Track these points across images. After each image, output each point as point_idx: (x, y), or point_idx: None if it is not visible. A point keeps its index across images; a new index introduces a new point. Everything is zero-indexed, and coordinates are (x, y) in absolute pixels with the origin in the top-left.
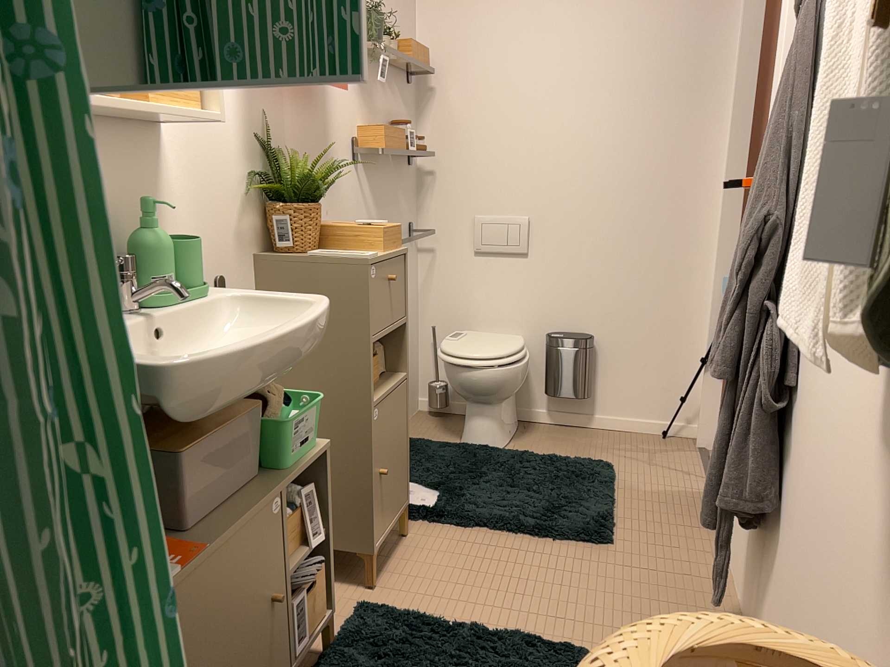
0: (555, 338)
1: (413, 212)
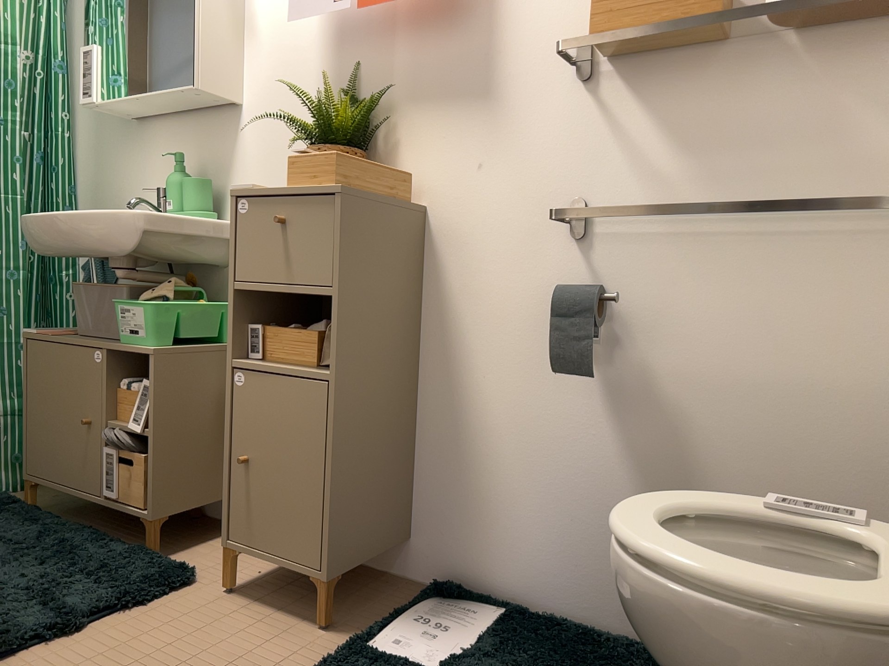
0: None
1: None
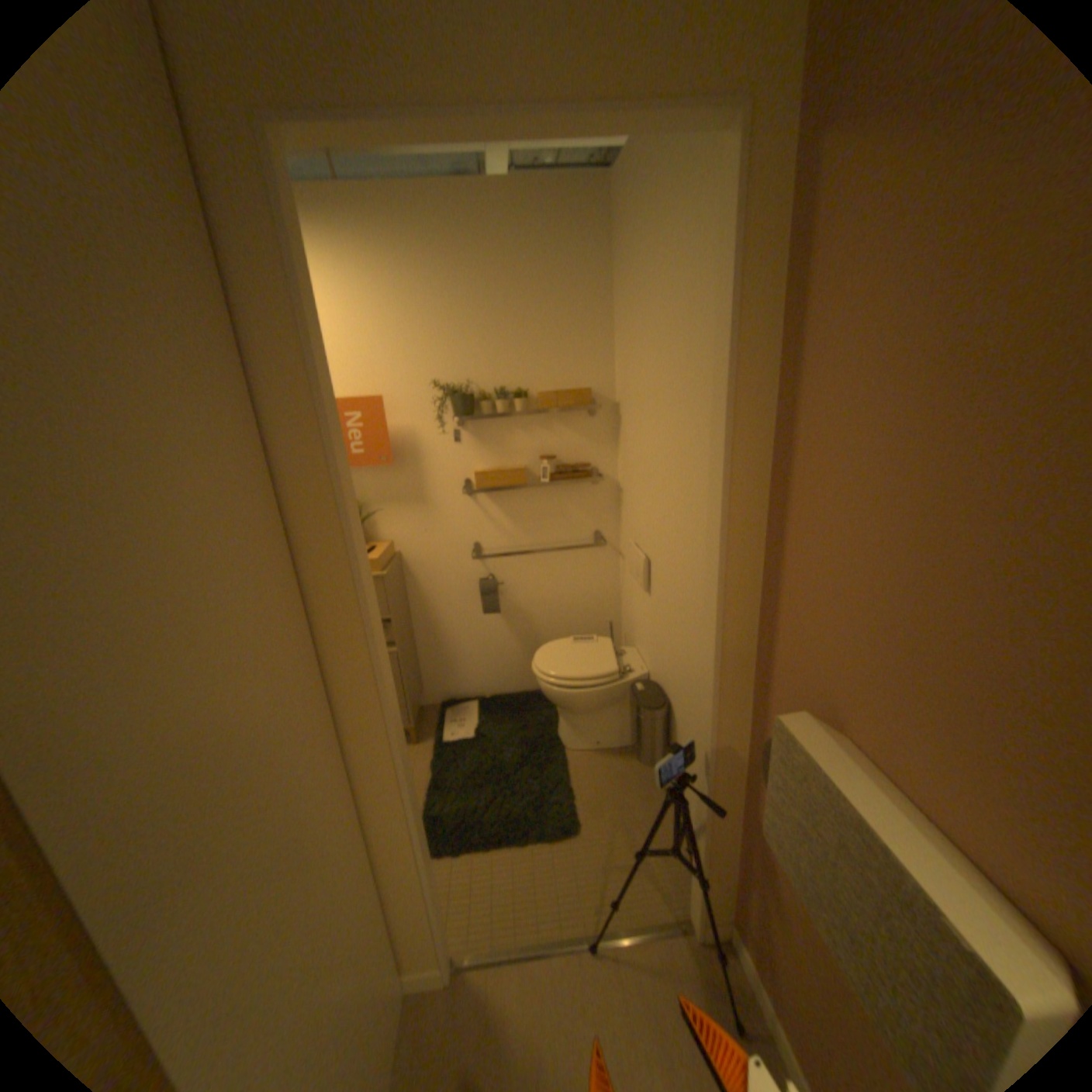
0: (632, 688)
1: (603, 521)
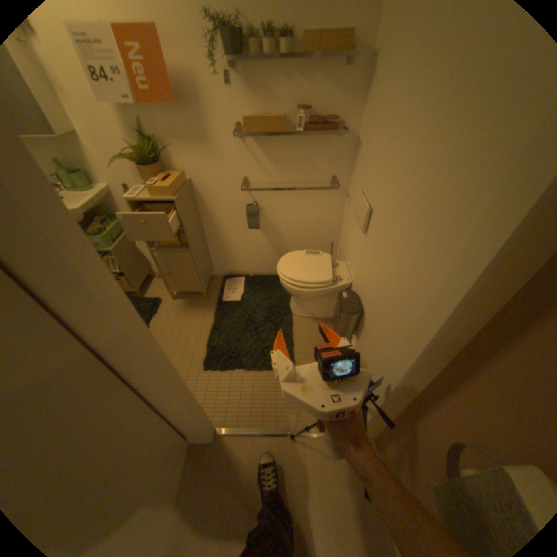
0: (340, 294)
1: (340, 167)
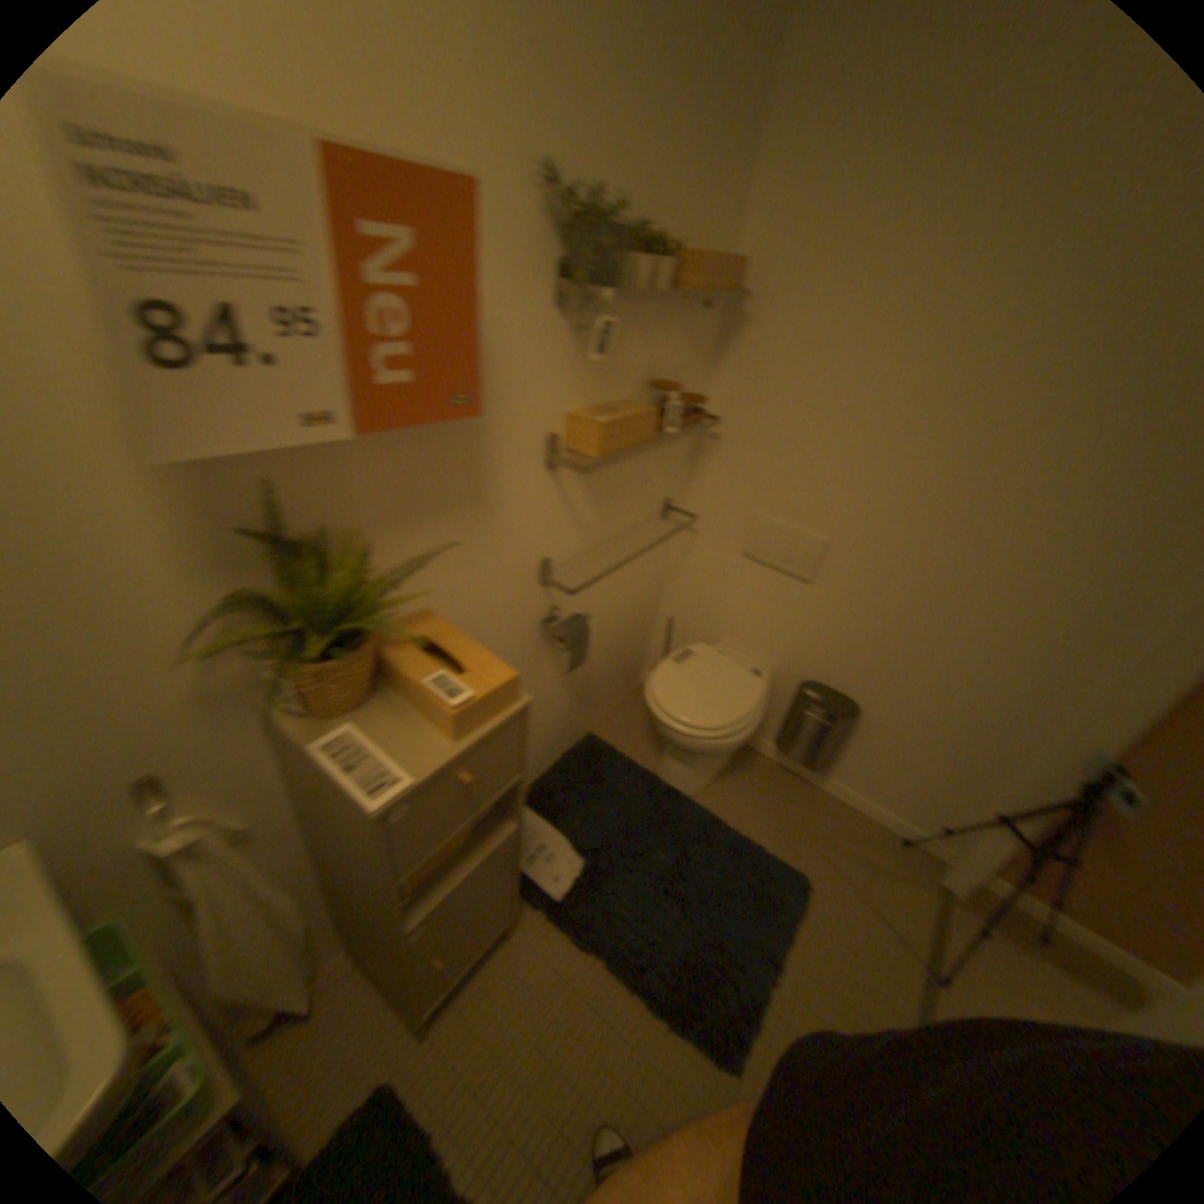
0: (807, 700)
1: (677, 482)
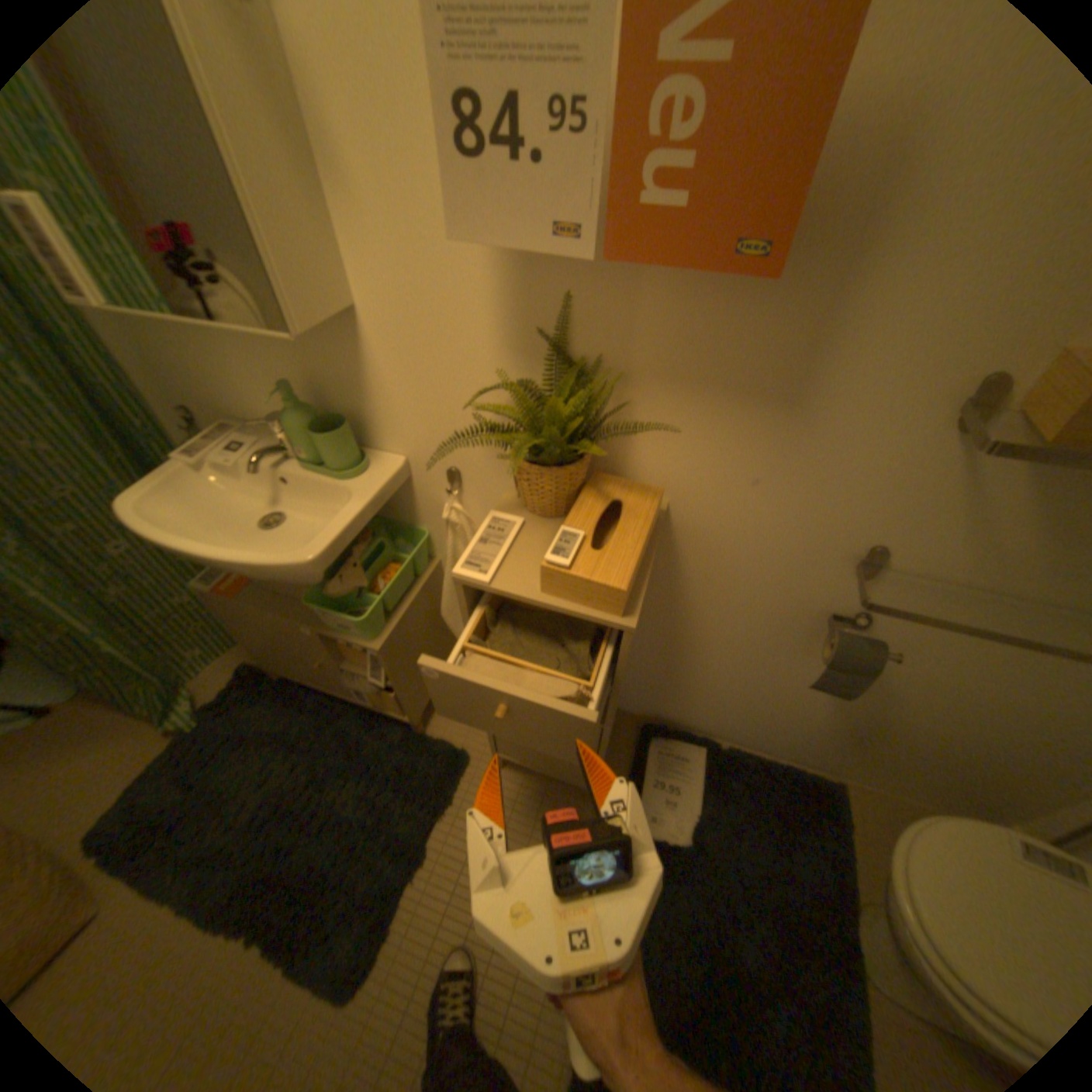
0: None
1: None
